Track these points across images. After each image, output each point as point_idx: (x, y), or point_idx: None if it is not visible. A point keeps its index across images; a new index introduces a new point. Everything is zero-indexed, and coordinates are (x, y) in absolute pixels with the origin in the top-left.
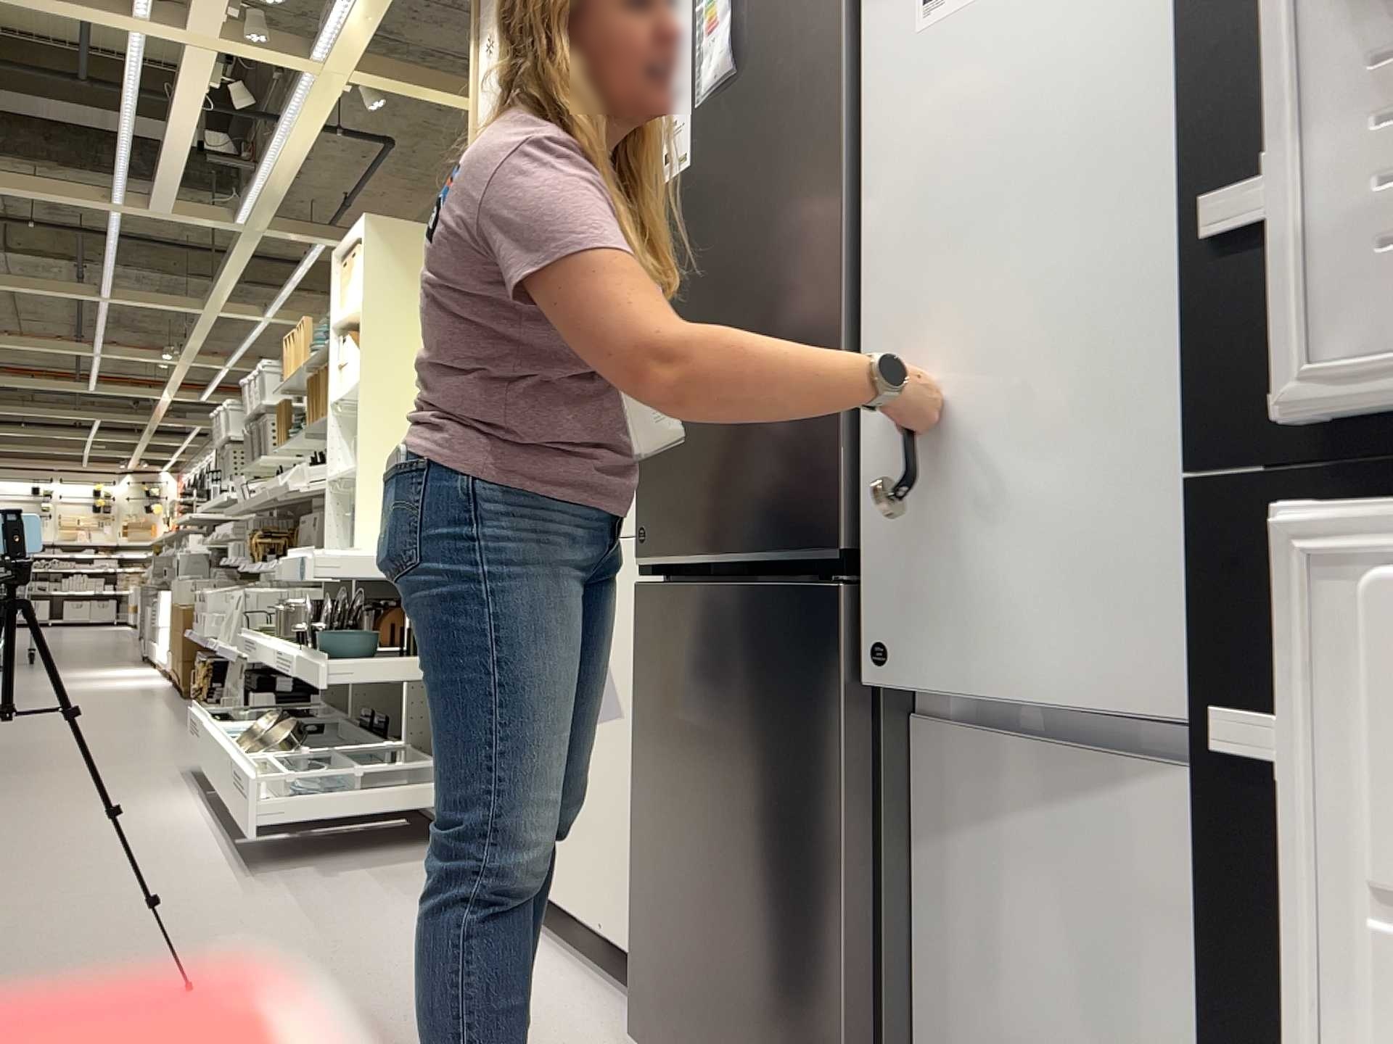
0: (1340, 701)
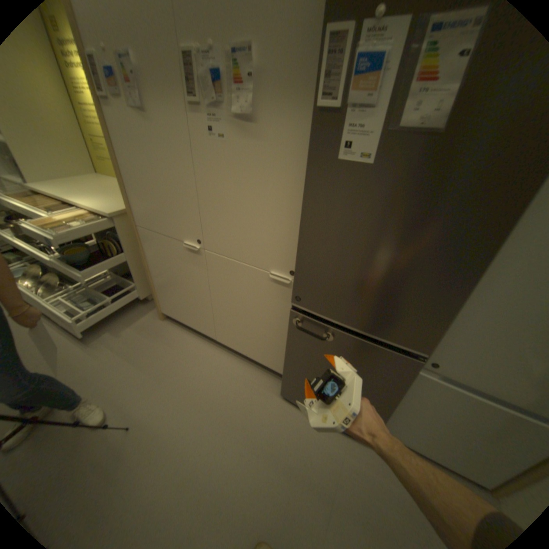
0: None
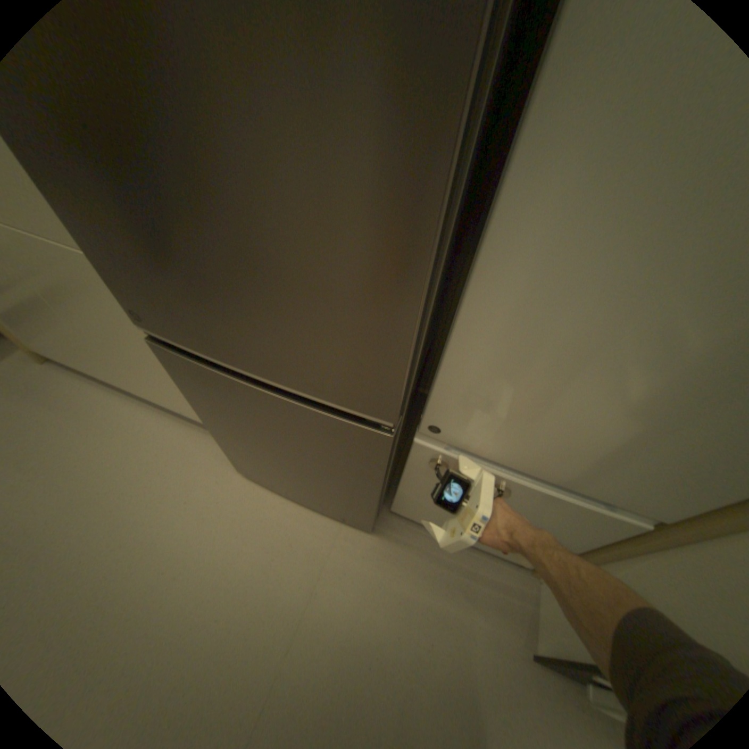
0: None
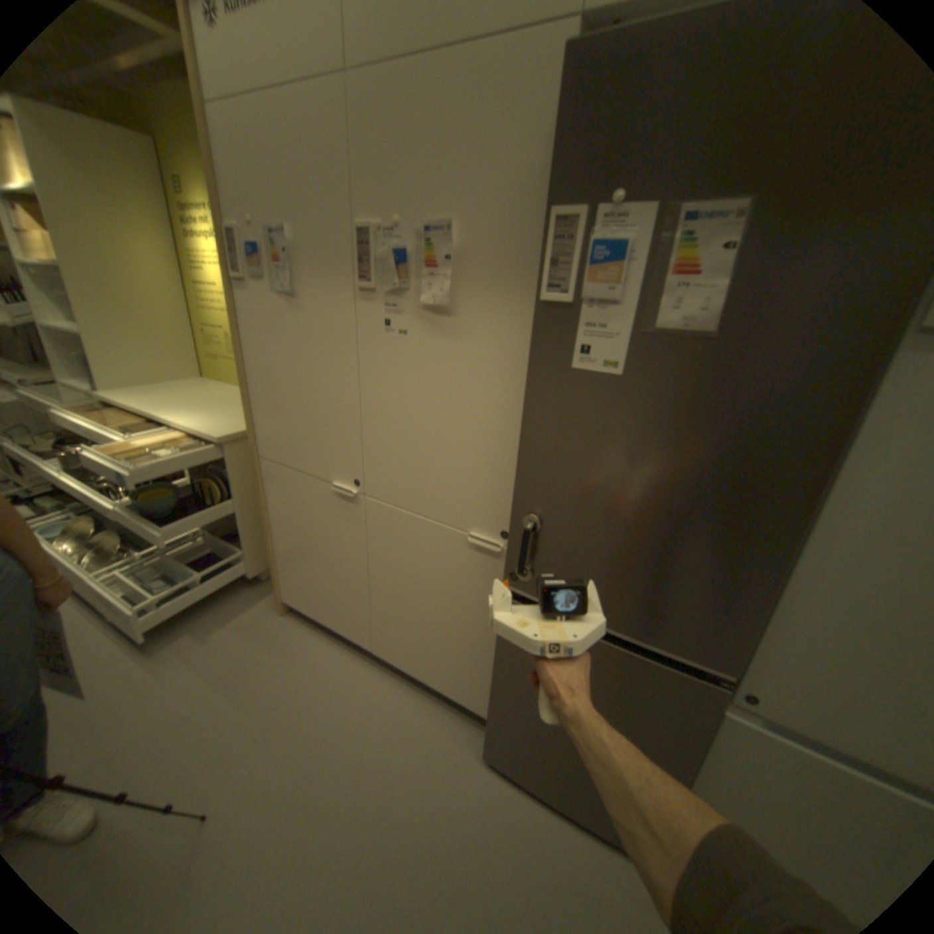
0: None
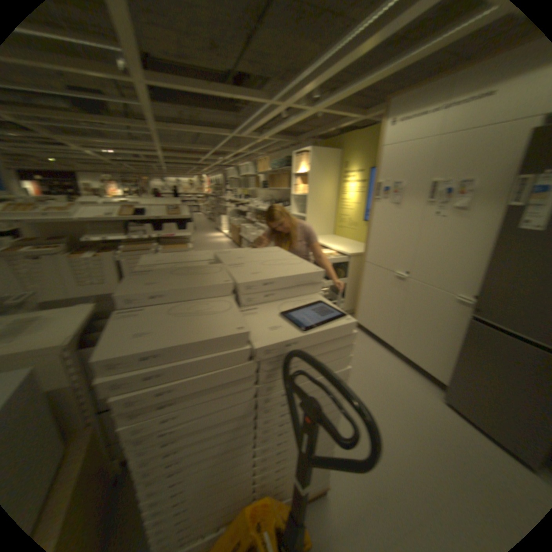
0: None
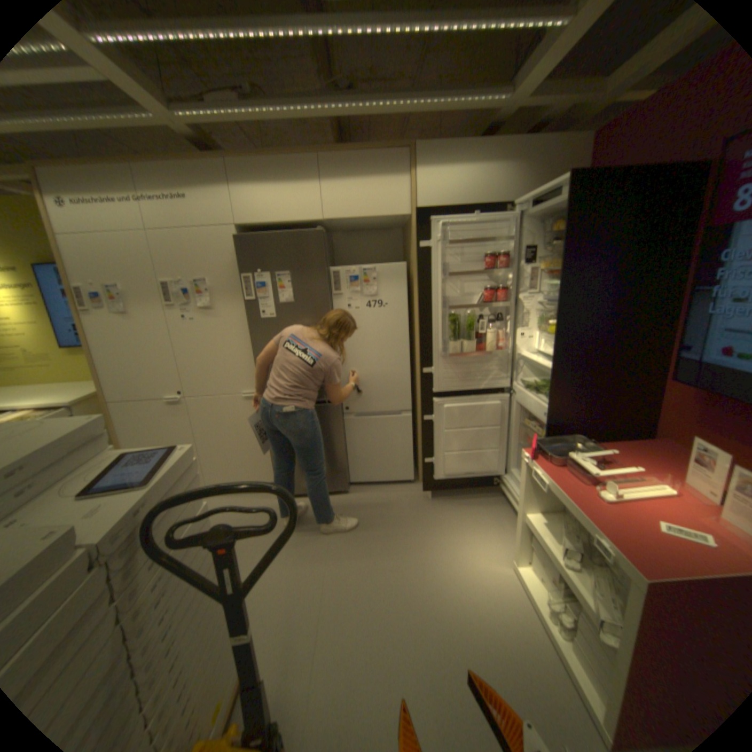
0: (435, 413)
